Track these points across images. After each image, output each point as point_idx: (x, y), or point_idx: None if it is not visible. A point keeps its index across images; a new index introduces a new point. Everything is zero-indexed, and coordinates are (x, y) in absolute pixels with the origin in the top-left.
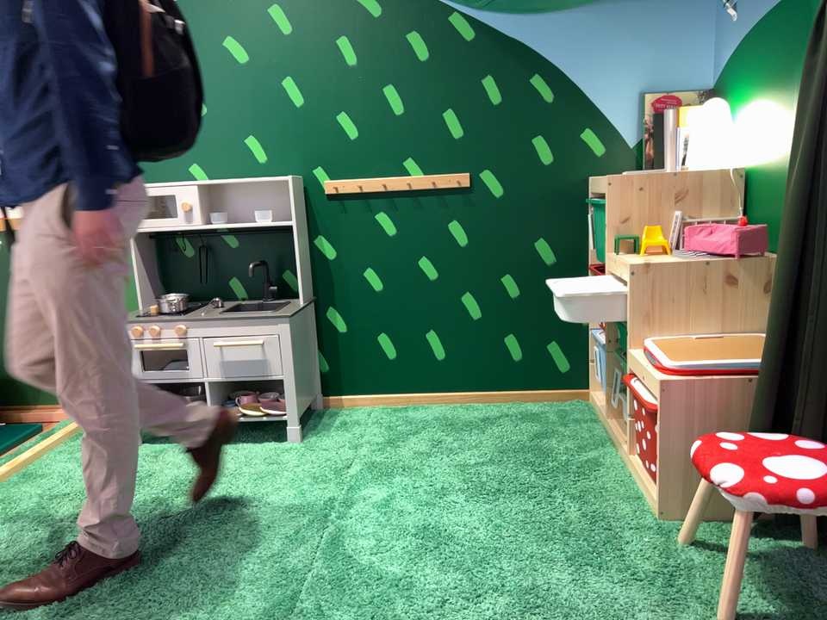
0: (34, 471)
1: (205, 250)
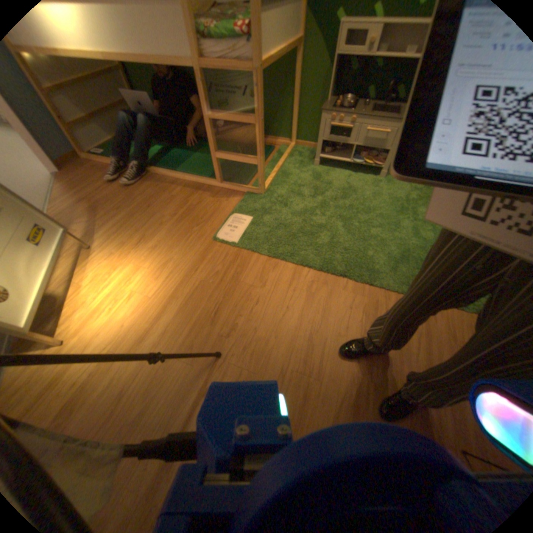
0: (284, 170)
1: (364, 66)
